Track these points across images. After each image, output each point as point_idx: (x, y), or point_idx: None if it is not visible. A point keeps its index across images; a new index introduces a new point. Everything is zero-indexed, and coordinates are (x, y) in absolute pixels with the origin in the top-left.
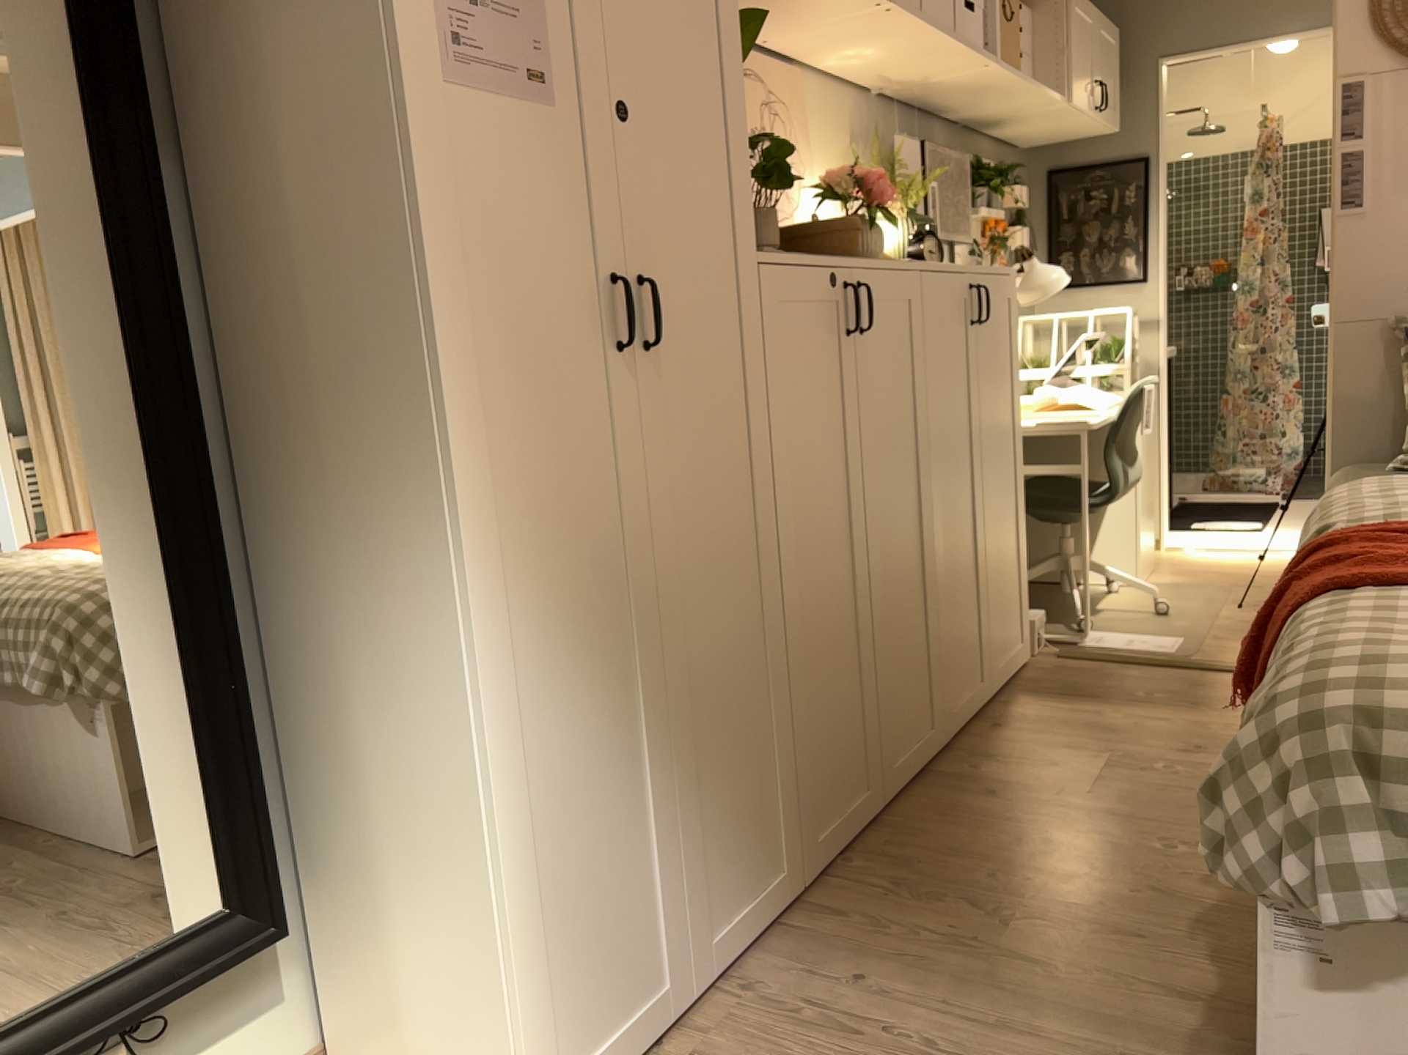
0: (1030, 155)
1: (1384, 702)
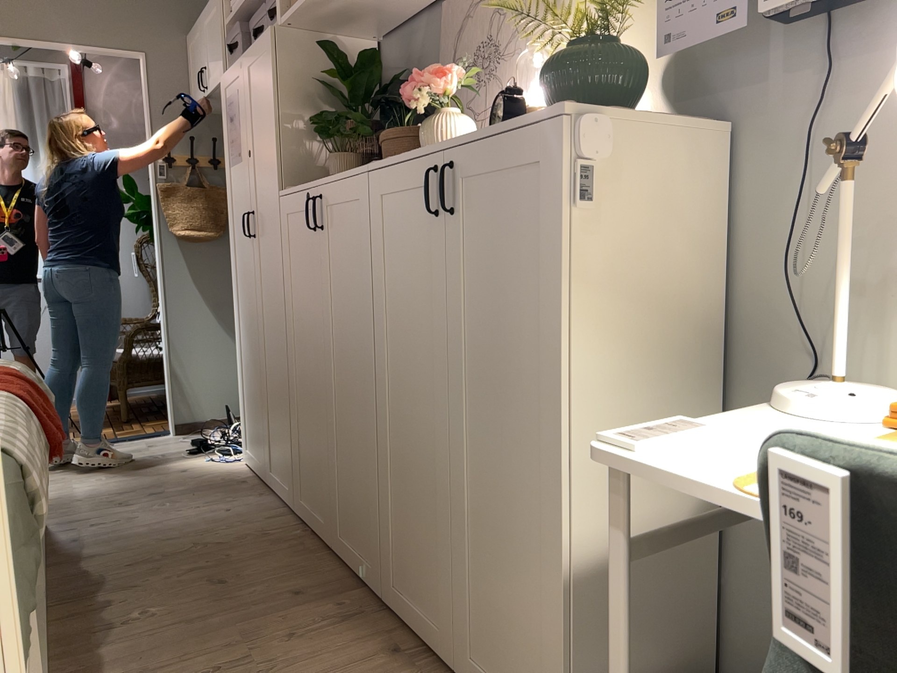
0: None
1: None
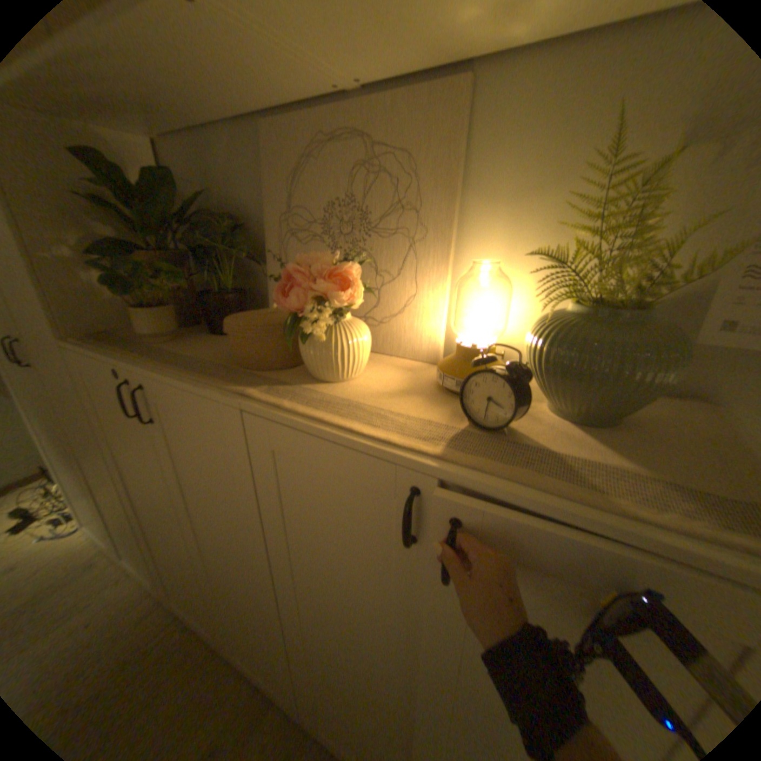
0: None
1: None
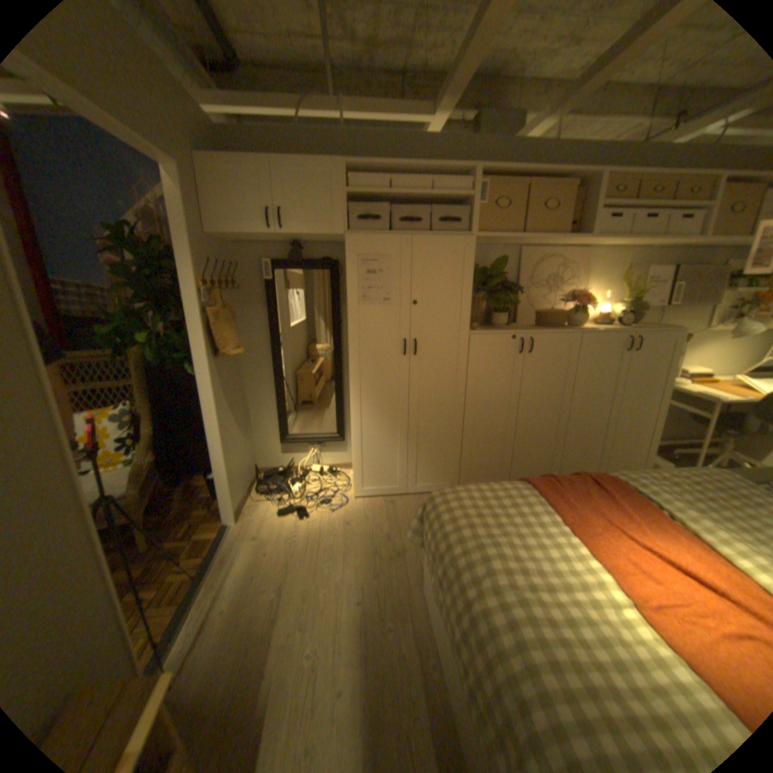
0: None
1: (442, 497)
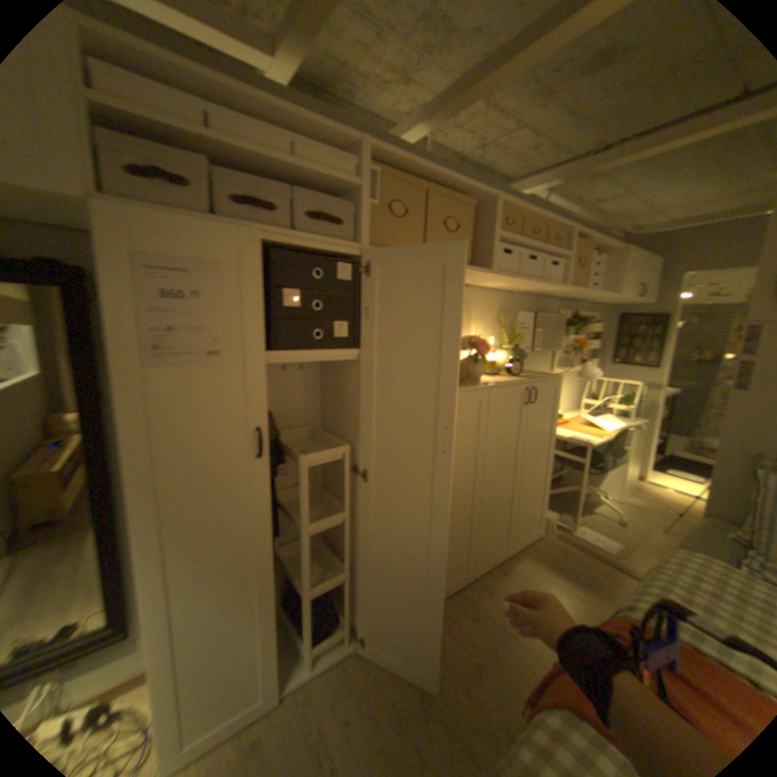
0: (614, 307)
1: None
